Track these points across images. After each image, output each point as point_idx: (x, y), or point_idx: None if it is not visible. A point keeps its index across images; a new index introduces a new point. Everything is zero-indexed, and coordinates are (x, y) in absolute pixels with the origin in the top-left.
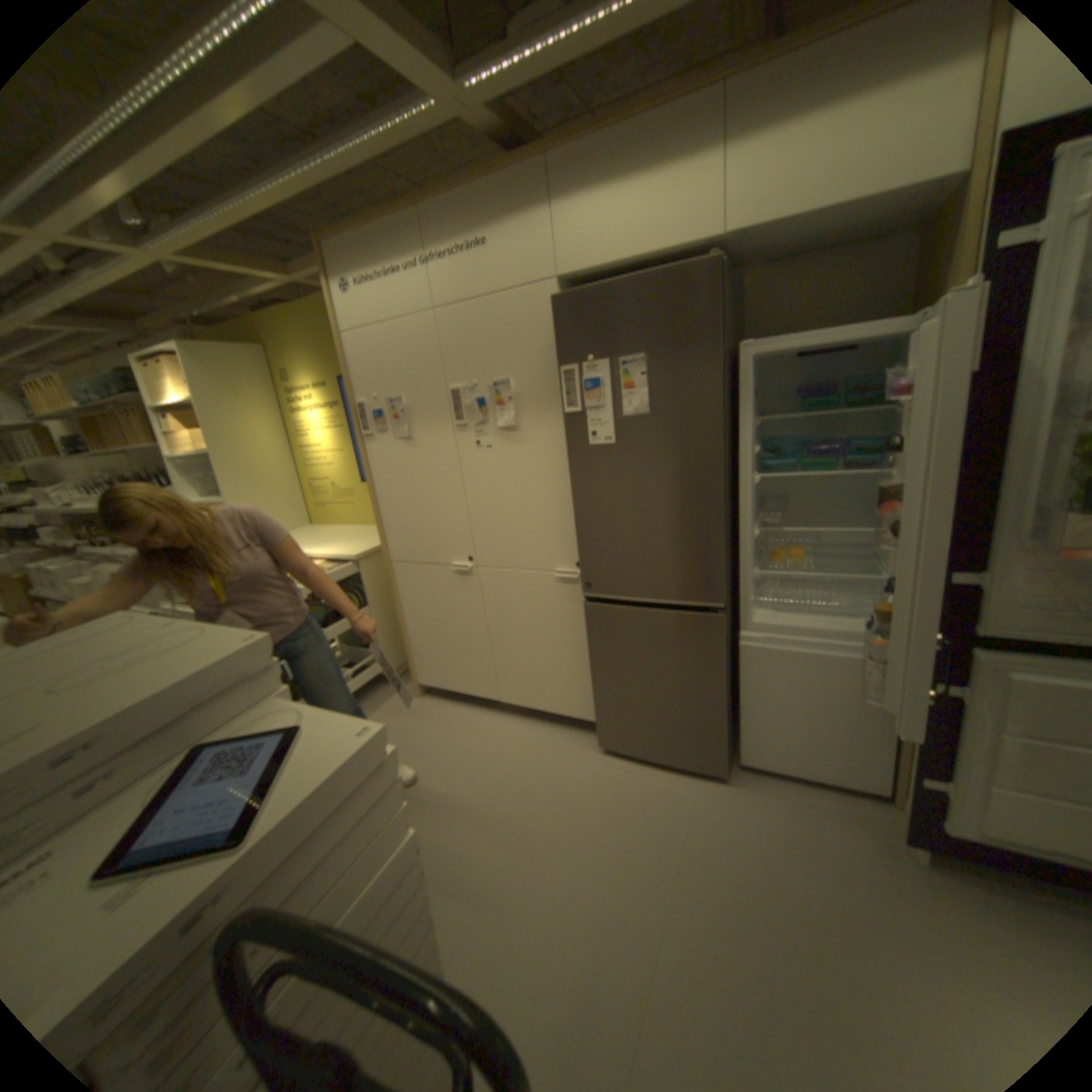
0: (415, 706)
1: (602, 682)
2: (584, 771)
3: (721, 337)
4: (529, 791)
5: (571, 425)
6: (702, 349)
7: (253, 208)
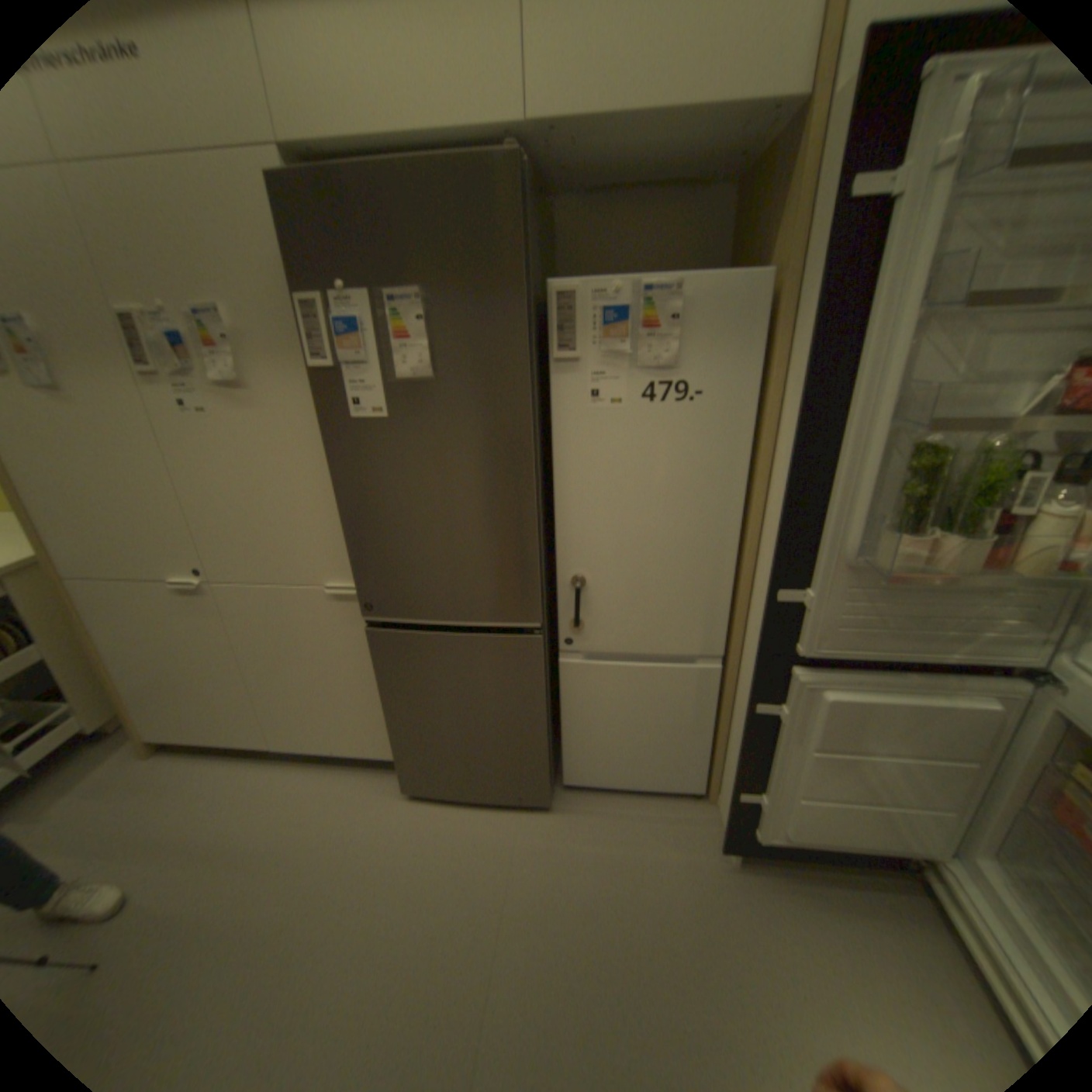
0: (140, 773)
1: (399, 720)
2: (383, 828)
3: (524, 277)
4: (306, 877)
5: (322, 386)
6: (500, 291)
7: None
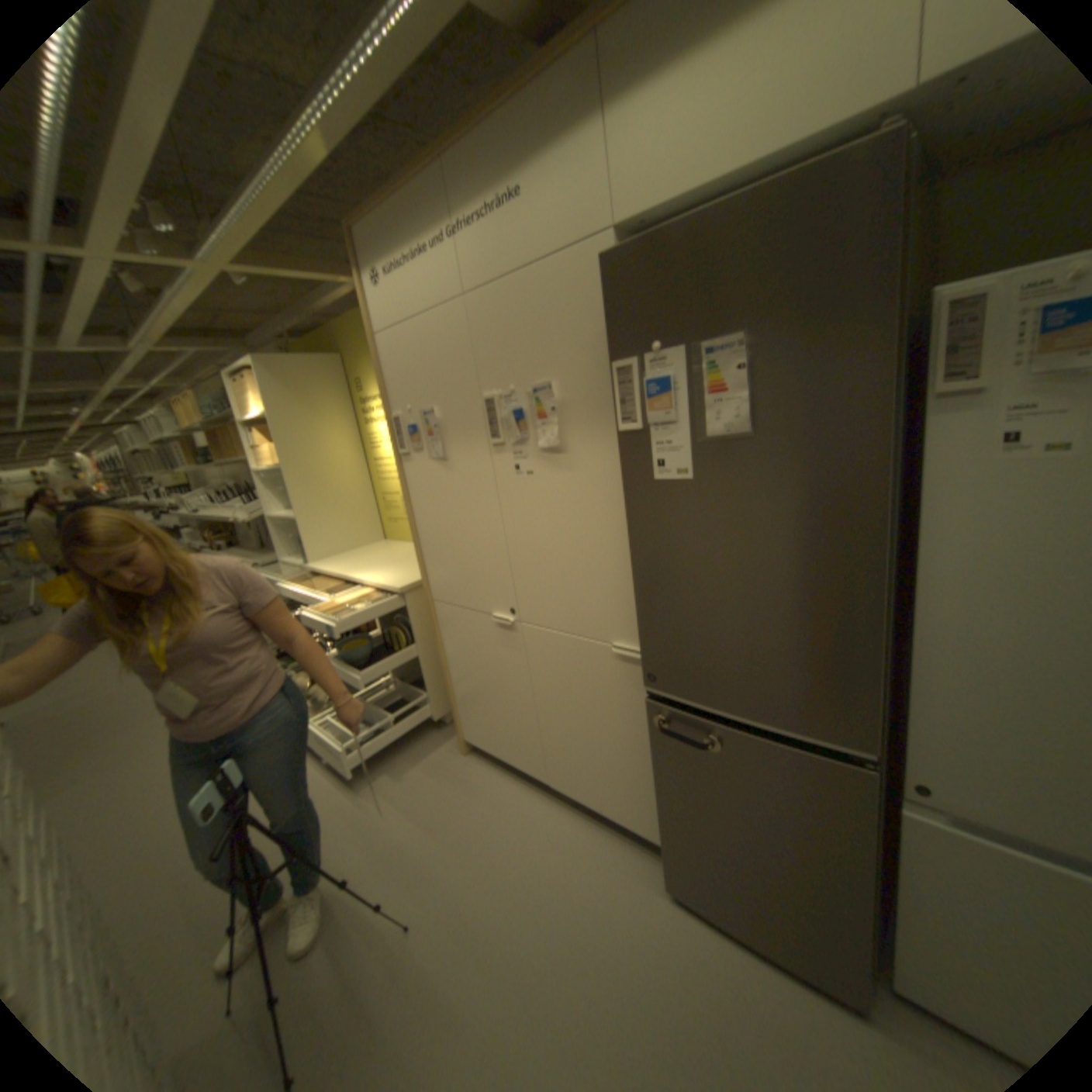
0: (458, 766)
1: (672, 810)
2: (642, 925)
3: (897, 288)
4: (562, 941)
5: (628, 448)
6: (856, 314)
7: (275, 194)
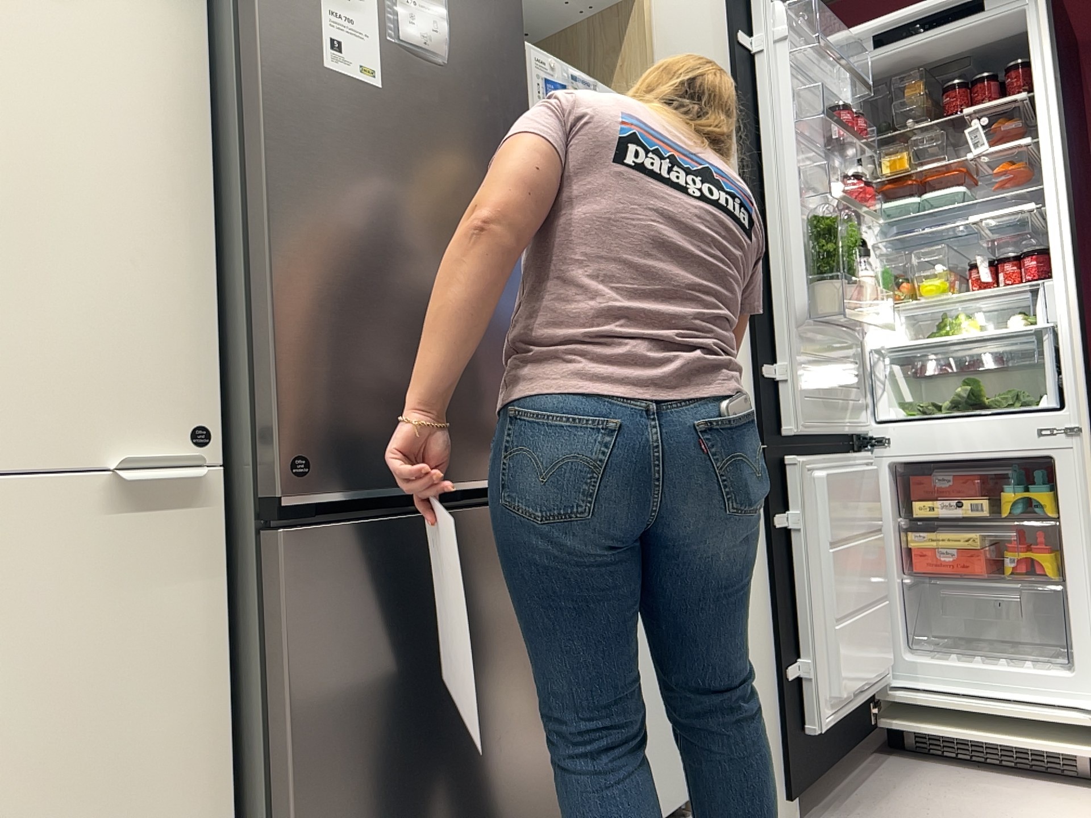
0: None
1: (328, 814)
2: None
3: None
4: None
5: None
6: (504, 0)
7: None
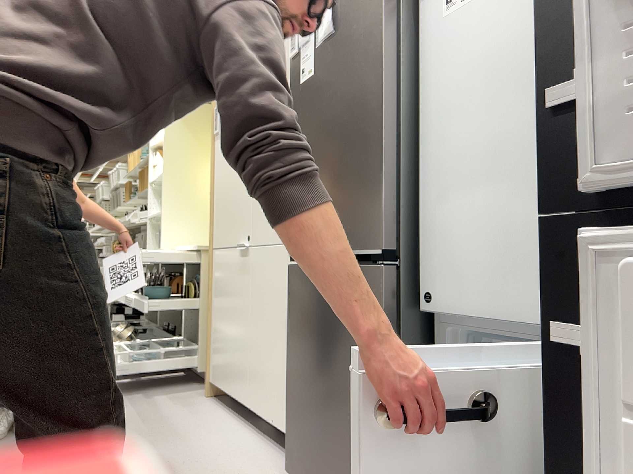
0: (197, 401)
1: (293, 372)
2: None
3: None
4: None
5: (293, 69)
6: None
7: None
